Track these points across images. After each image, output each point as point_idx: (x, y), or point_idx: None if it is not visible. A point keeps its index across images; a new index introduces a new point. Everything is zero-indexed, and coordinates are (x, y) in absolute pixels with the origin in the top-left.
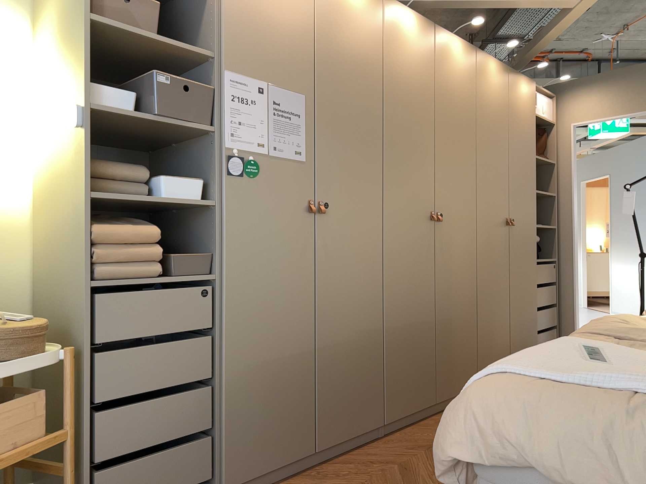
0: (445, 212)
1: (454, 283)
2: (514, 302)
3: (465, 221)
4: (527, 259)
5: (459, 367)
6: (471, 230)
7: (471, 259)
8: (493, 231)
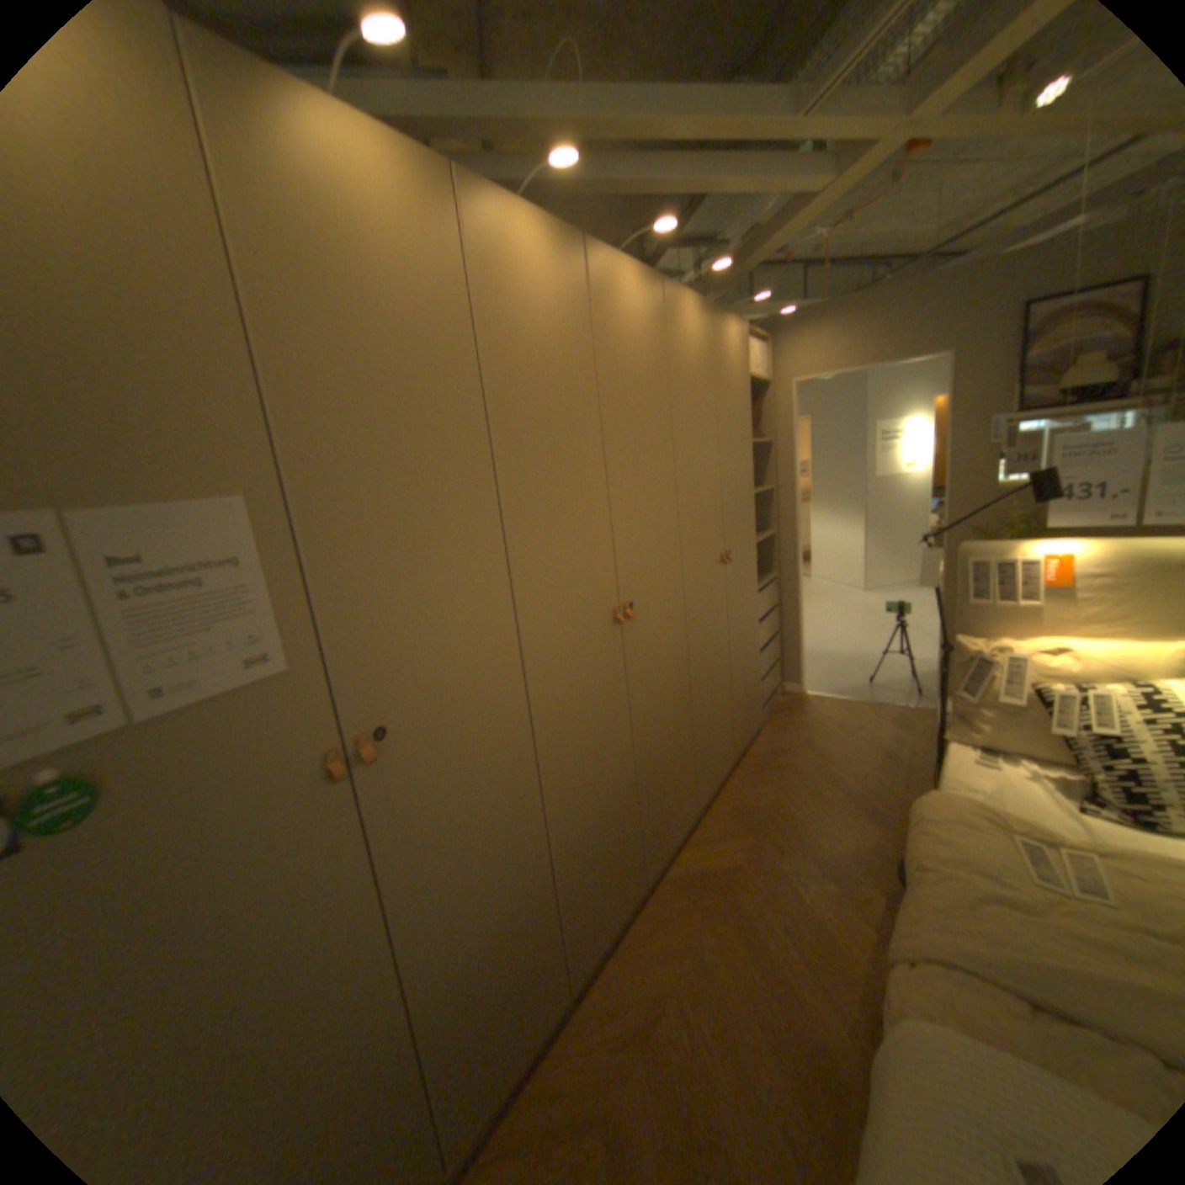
0: (643, 593)
1: (665, 694)
2: (741, 662)
3: (674, 590)
4: (751, 586)
5: (680, 806)
6: (683, 598)
7: (686, 642)
8: (711, 580)
